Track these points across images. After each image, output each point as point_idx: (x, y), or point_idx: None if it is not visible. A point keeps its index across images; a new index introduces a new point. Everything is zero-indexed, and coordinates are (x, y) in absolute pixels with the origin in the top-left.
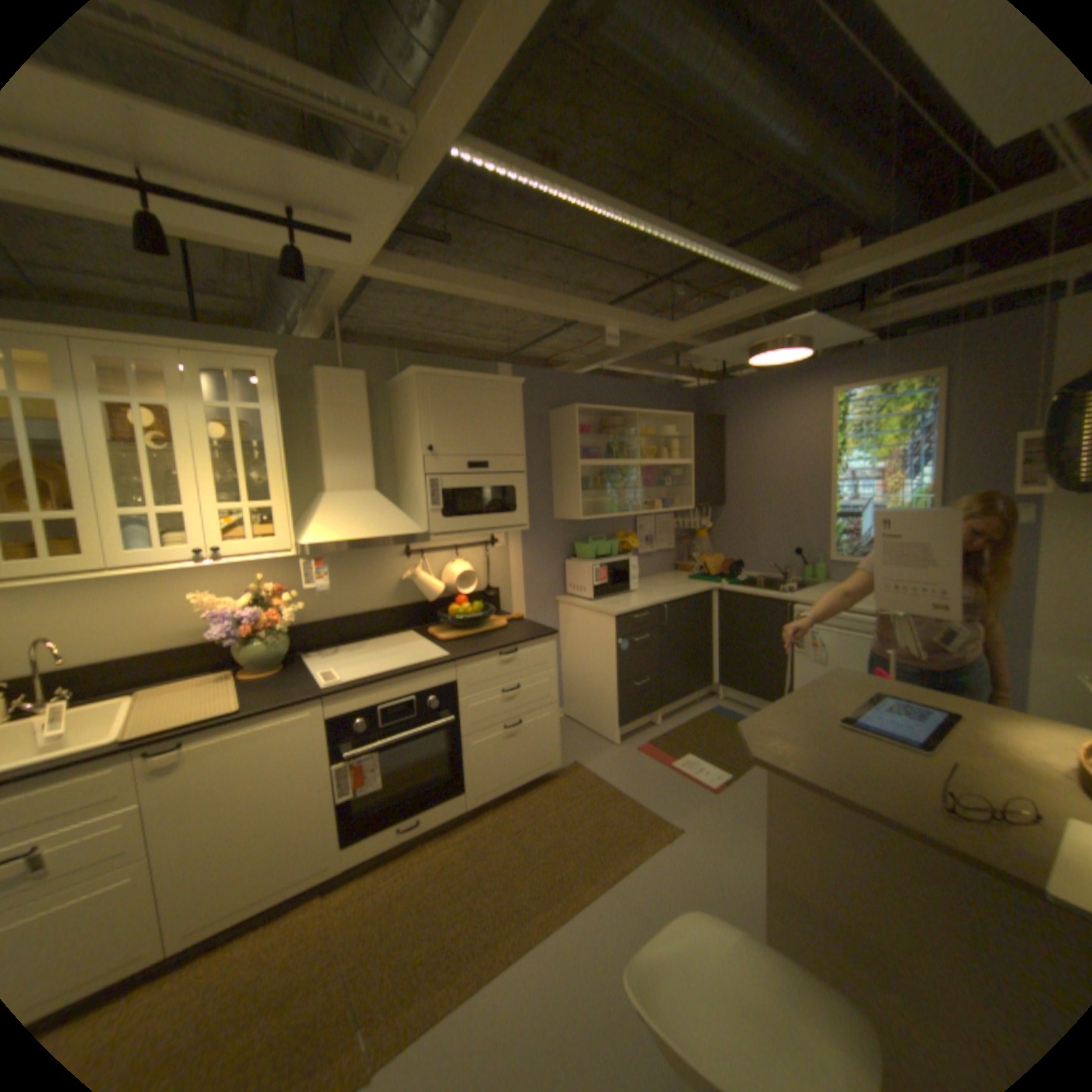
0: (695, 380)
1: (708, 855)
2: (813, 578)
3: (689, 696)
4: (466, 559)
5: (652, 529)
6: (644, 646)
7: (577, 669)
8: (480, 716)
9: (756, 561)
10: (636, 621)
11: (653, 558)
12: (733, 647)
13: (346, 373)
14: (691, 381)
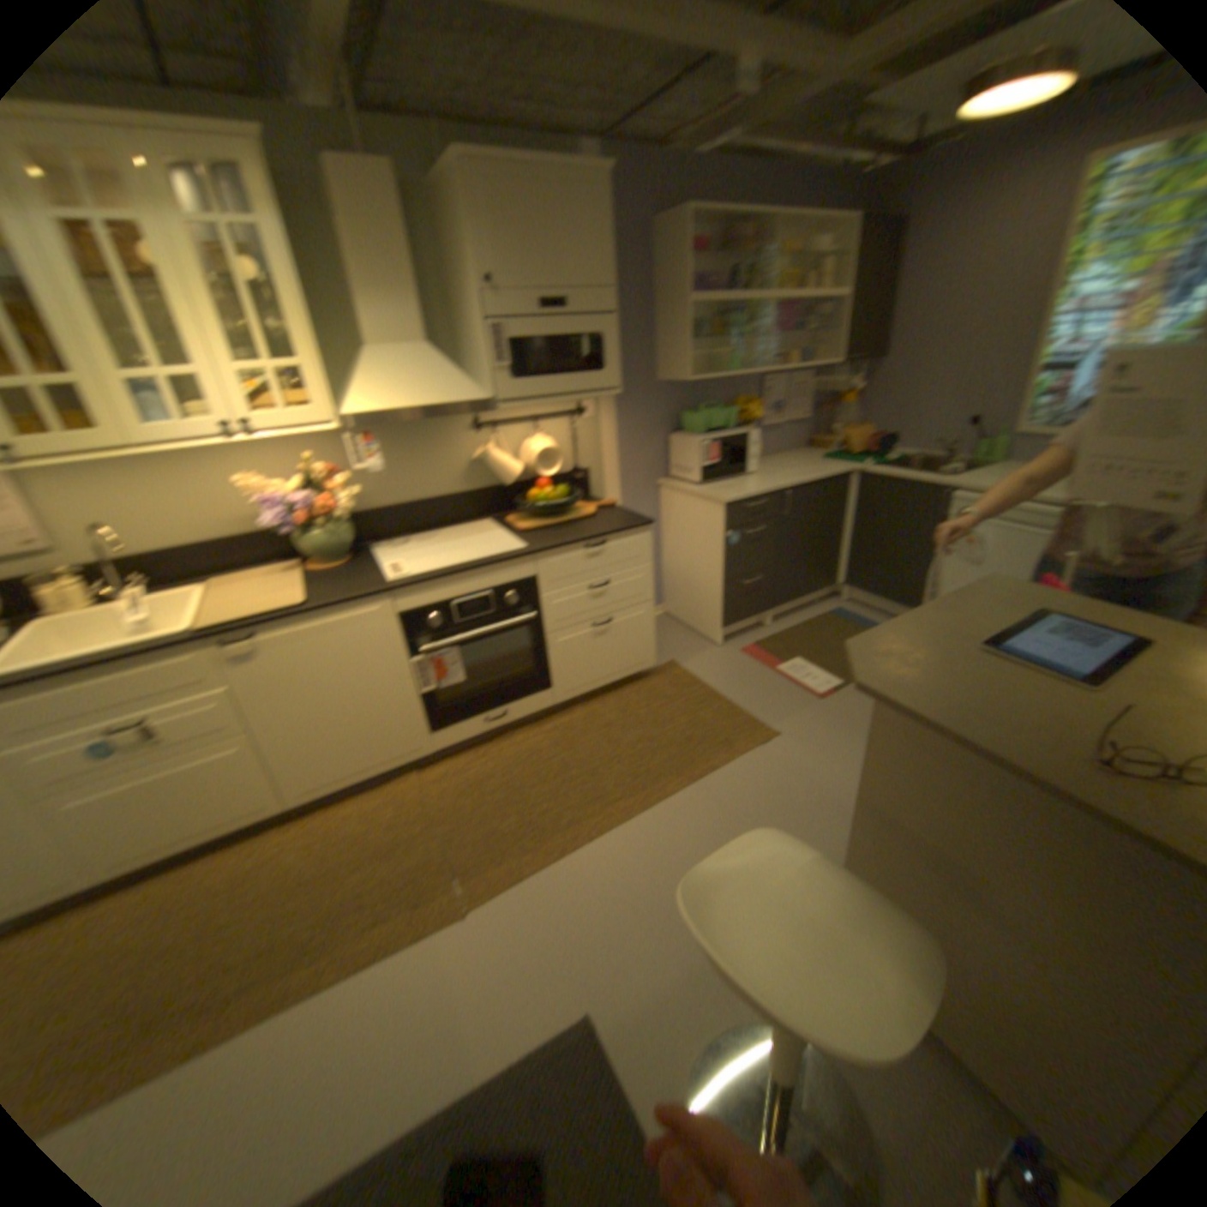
0: (868, 159)
1: (801, 758)
2: (986, 457)
3: (804, 597)
4: (544, 435)
5: (782, 393)
6: (756, 540)
7: (676, 565)
8: (562, 615)
9: (913, 435)
10: (748, 511)
11: (779, 432)
12: (865, 543)
13: (358, 165)
14: (862, 161)
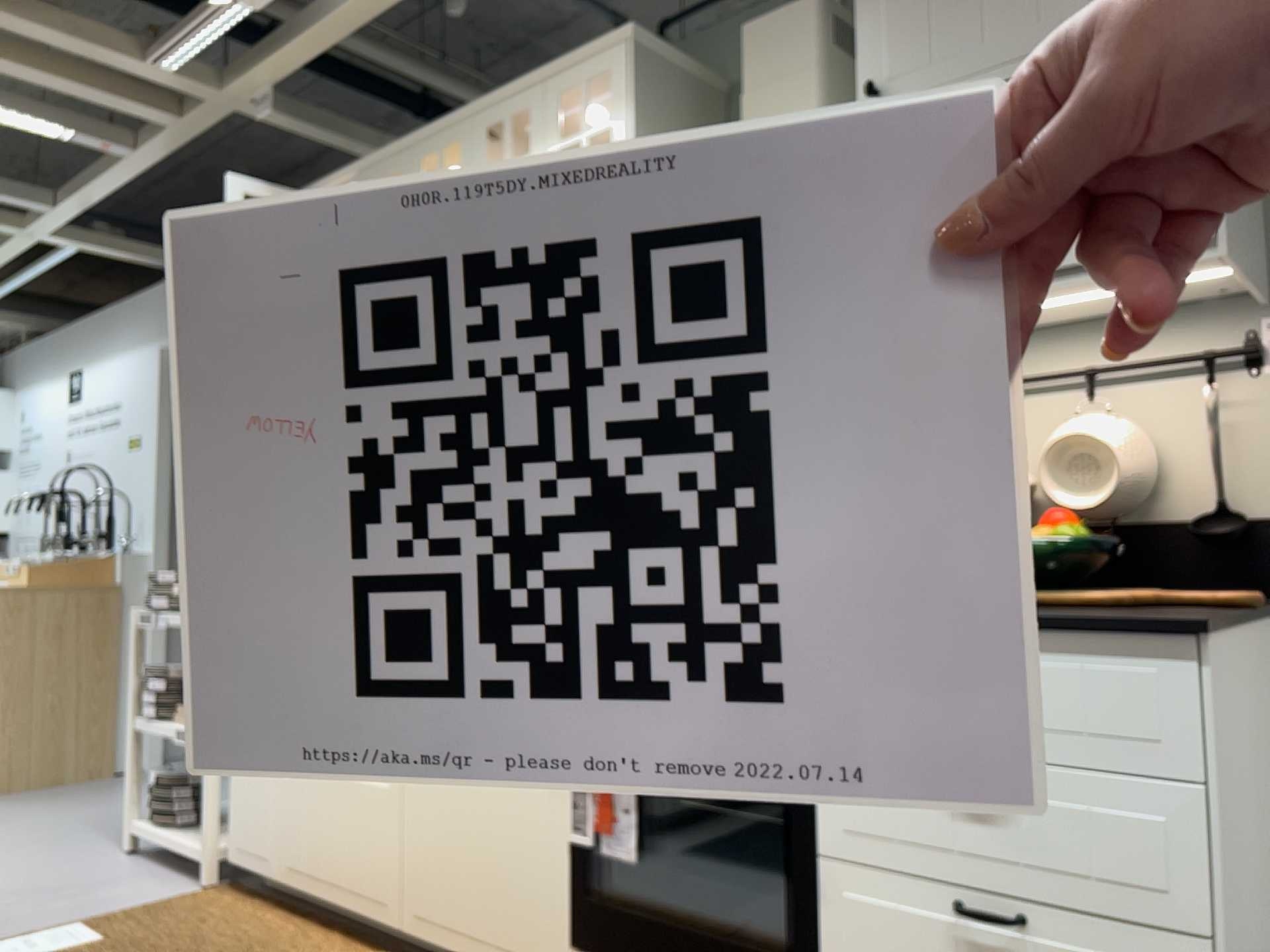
0: None
1: None
2: None
3: None
4: (1131, 411)
5: None
6: None
7: None
8: (873, 820)
9: None
10: None
11: None
12: None
13: (780, 15)
14: None
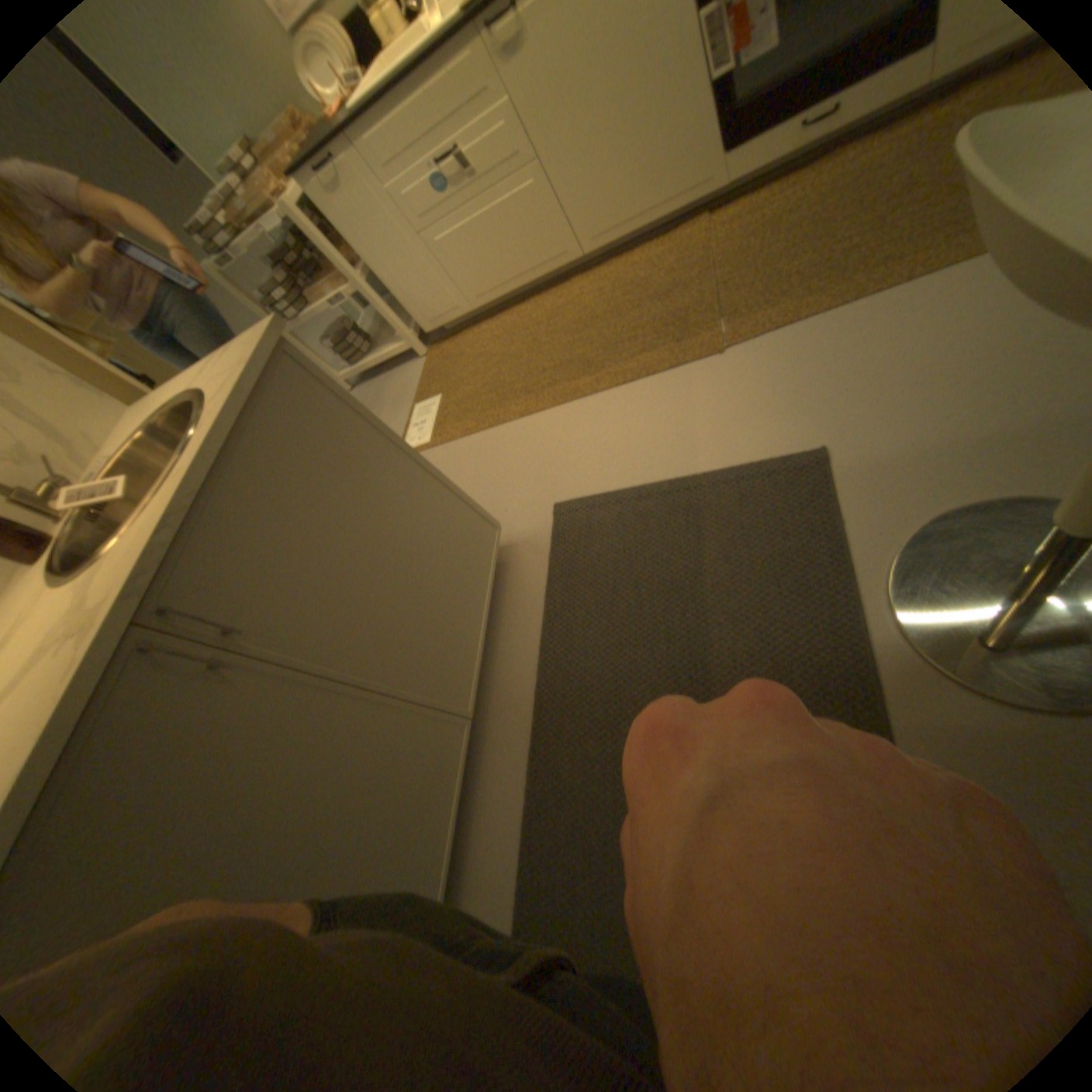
0: None
1: None
2: None
3: None
4: None
5: None
6: None
7: None
8: None
9: None
10: None
11: None
12: None
13: None
14: None
